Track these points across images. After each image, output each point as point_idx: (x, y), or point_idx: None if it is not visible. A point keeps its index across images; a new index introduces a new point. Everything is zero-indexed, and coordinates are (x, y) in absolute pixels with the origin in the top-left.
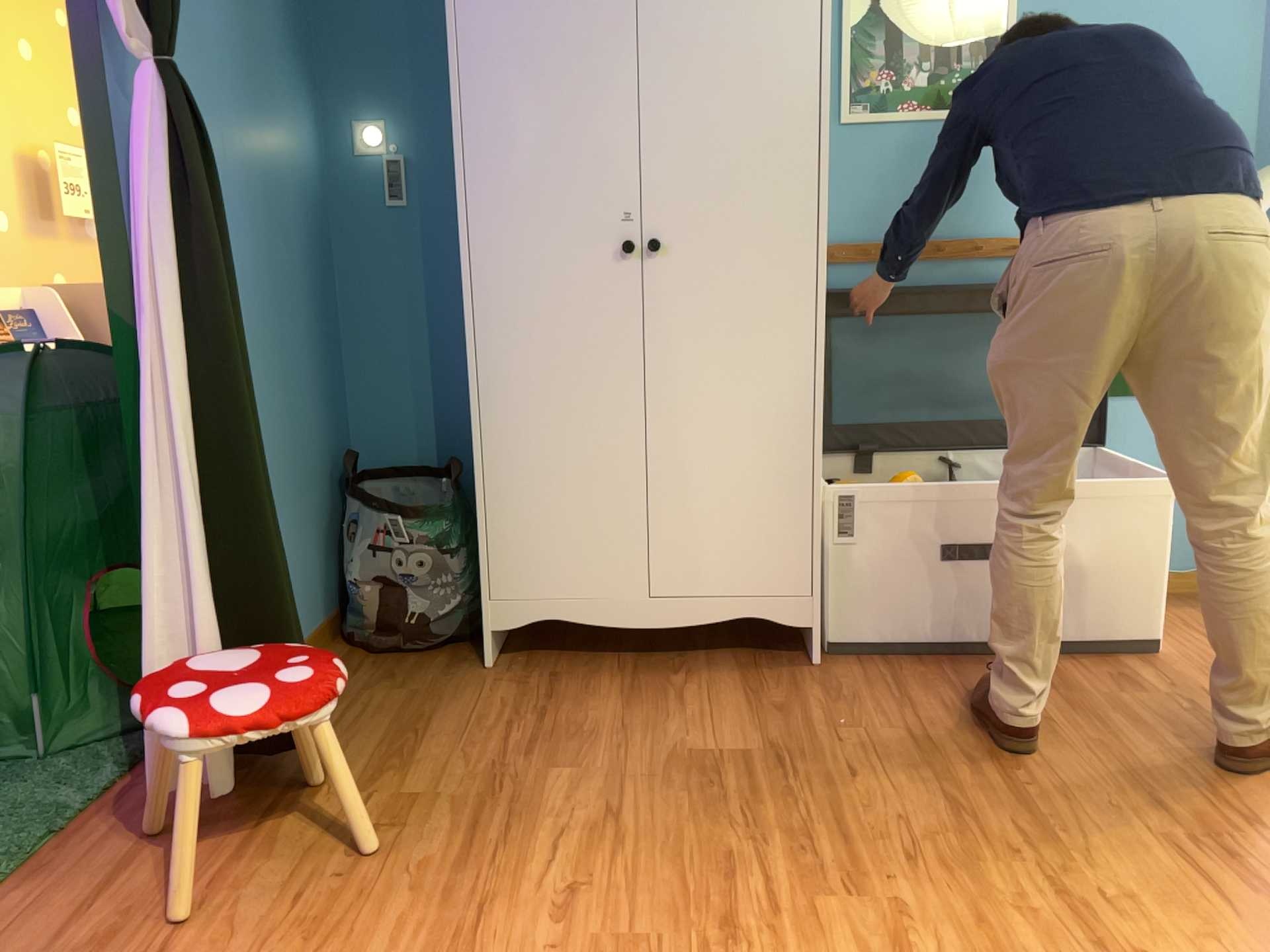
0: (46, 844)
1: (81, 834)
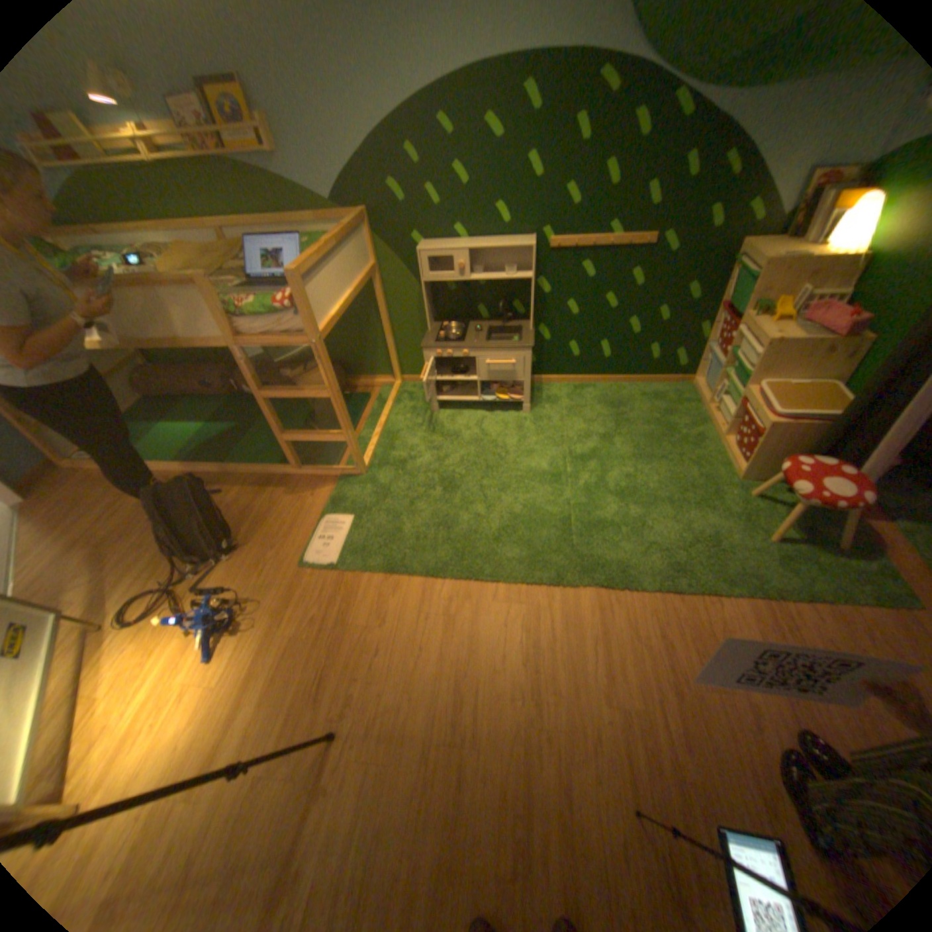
0: None
1: None
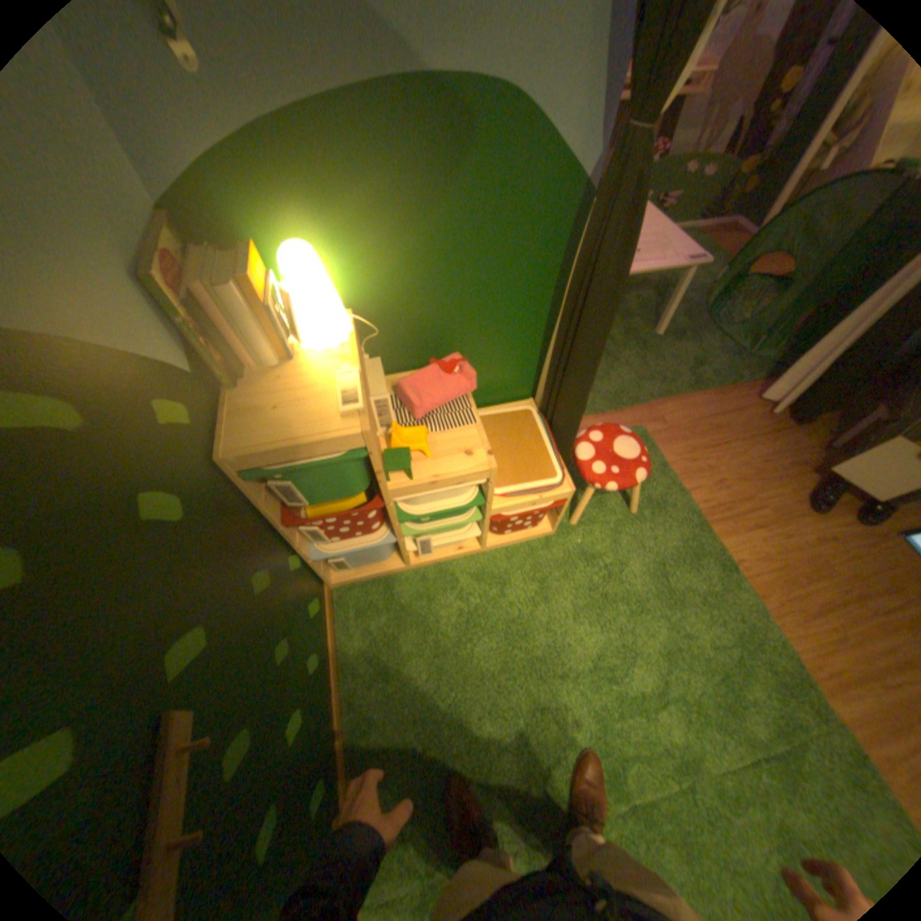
0: (727, 389)
1: (736, 393)
